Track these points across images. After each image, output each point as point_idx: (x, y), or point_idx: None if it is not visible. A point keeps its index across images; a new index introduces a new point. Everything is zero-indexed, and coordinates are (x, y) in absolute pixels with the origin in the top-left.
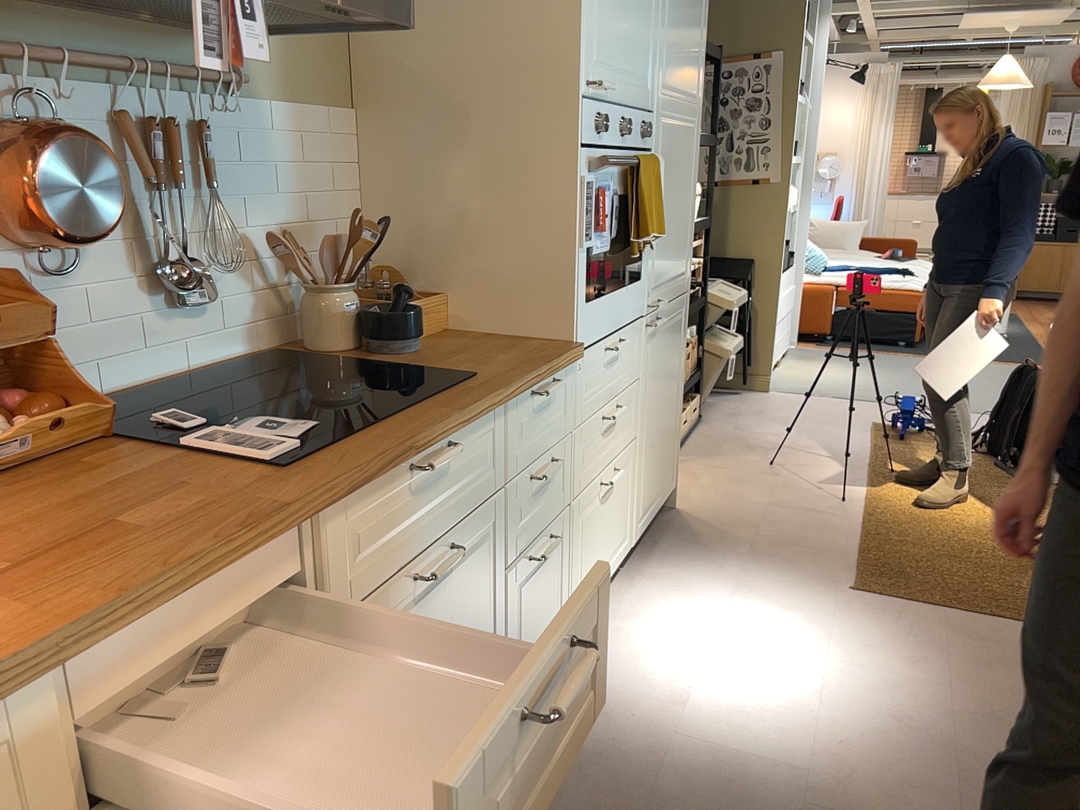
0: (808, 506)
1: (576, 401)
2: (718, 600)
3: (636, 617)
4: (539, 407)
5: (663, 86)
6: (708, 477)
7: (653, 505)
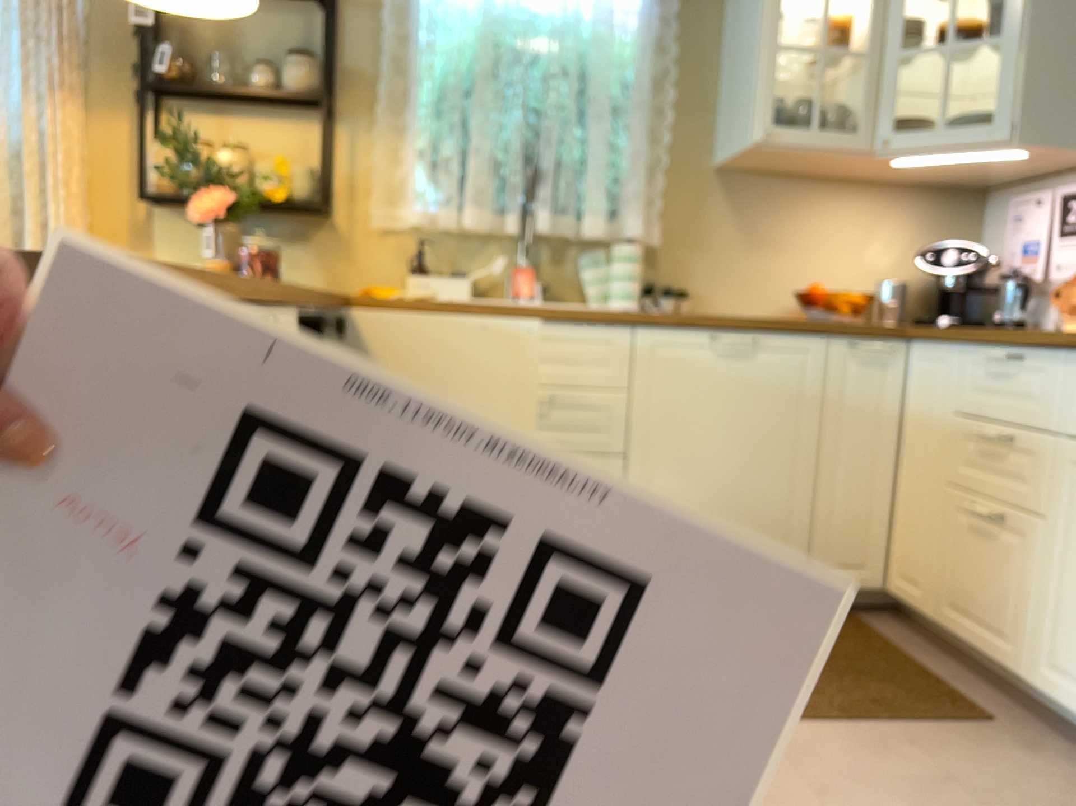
0: None
1: None
2: None
3: None
4: None
5: None
6: None
7: None
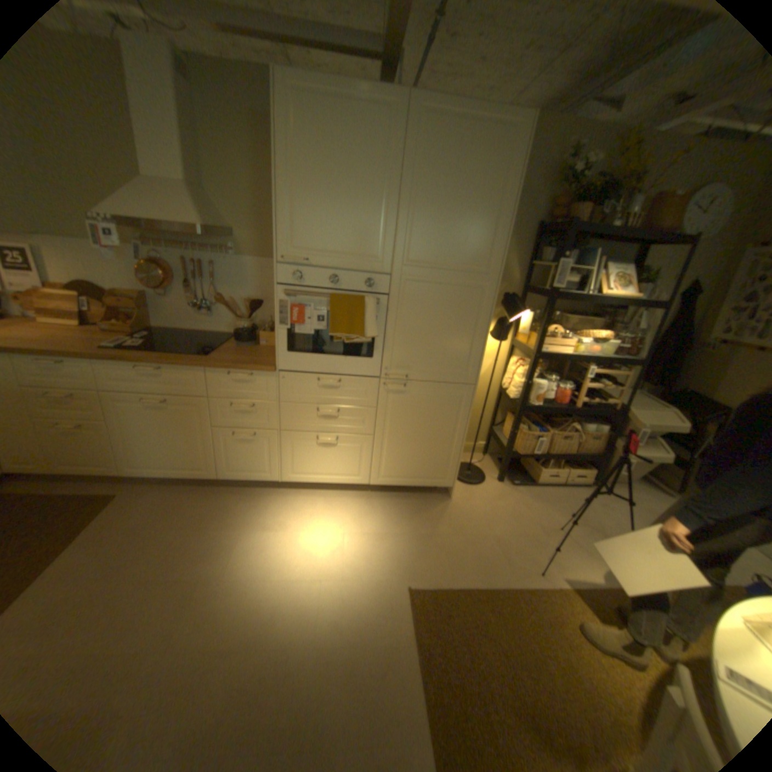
0: (512, 557)
1: (279, 390)
2: (359, 530)
3: (328, 505)
4: (236, 381)
5: (404, 260)
6: (506, 505)
7: (405, 480)
